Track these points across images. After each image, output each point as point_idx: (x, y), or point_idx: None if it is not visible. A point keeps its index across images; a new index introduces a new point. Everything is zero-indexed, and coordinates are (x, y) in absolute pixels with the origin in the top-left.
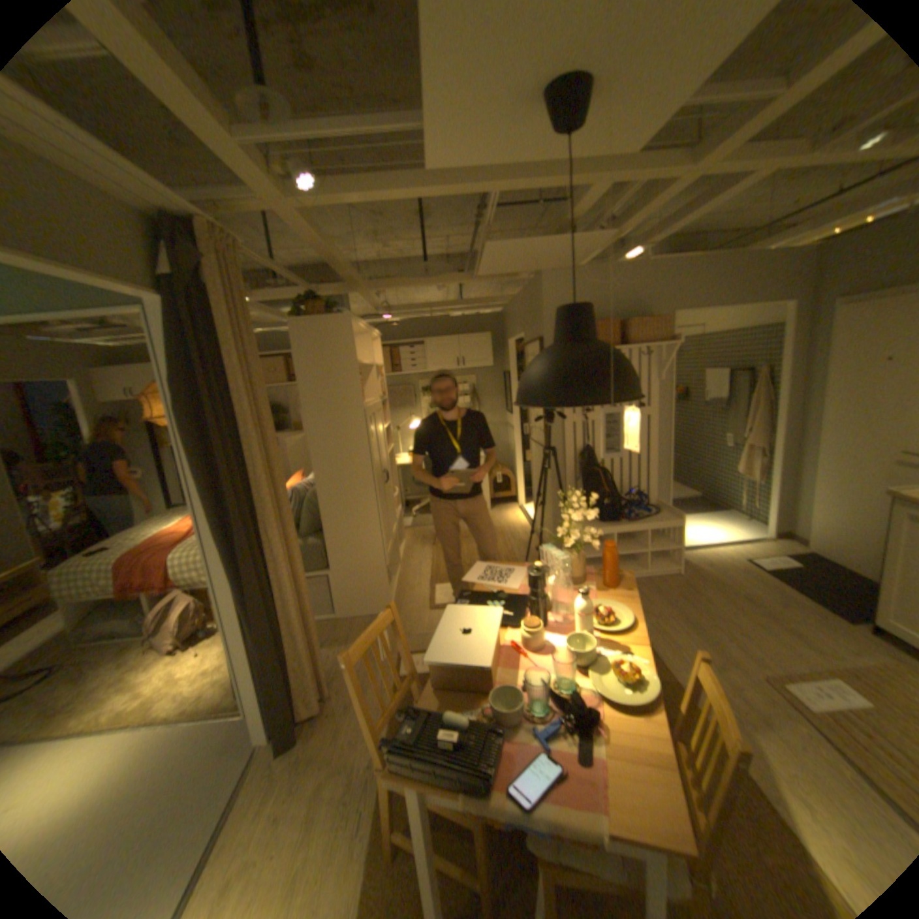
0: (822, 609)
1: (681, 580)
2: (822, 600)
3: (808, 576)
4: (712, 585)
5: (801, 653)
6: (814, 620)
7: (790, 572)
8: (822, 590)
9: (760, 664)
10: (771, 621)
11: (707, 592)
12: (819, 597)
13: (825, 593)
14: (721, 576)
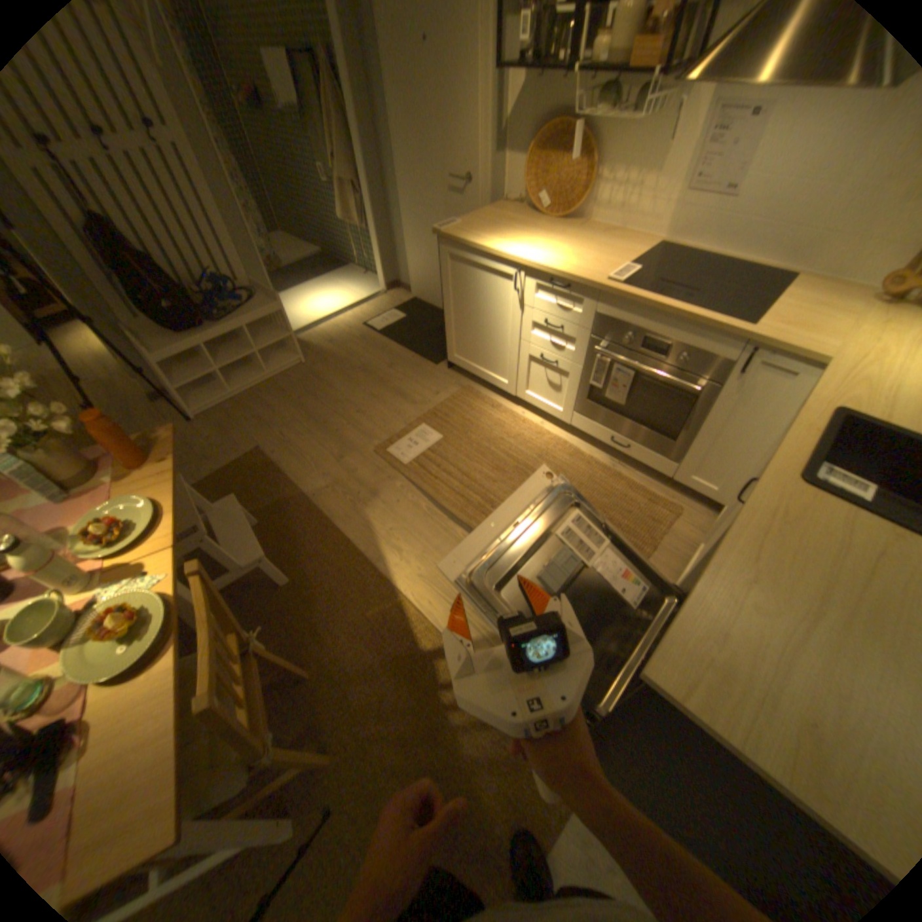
0: (416, 358)
1: (302, 370)
2: (416, 349)
3: (408, 326)
4: (331, 366)
5: (400, 410)
6: (410, 372)
7: (395, 327)
8: (417, 338)
9: (369, 437)
10: (379, 386)
11: (327, 375)
12: (415, 346)
13: (419, 341)
14: (339, 352)
